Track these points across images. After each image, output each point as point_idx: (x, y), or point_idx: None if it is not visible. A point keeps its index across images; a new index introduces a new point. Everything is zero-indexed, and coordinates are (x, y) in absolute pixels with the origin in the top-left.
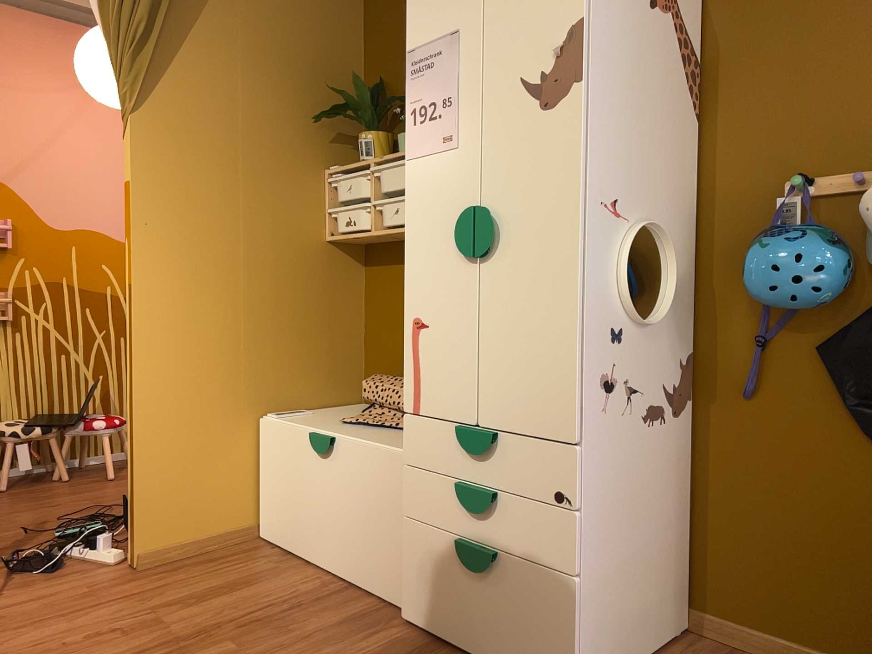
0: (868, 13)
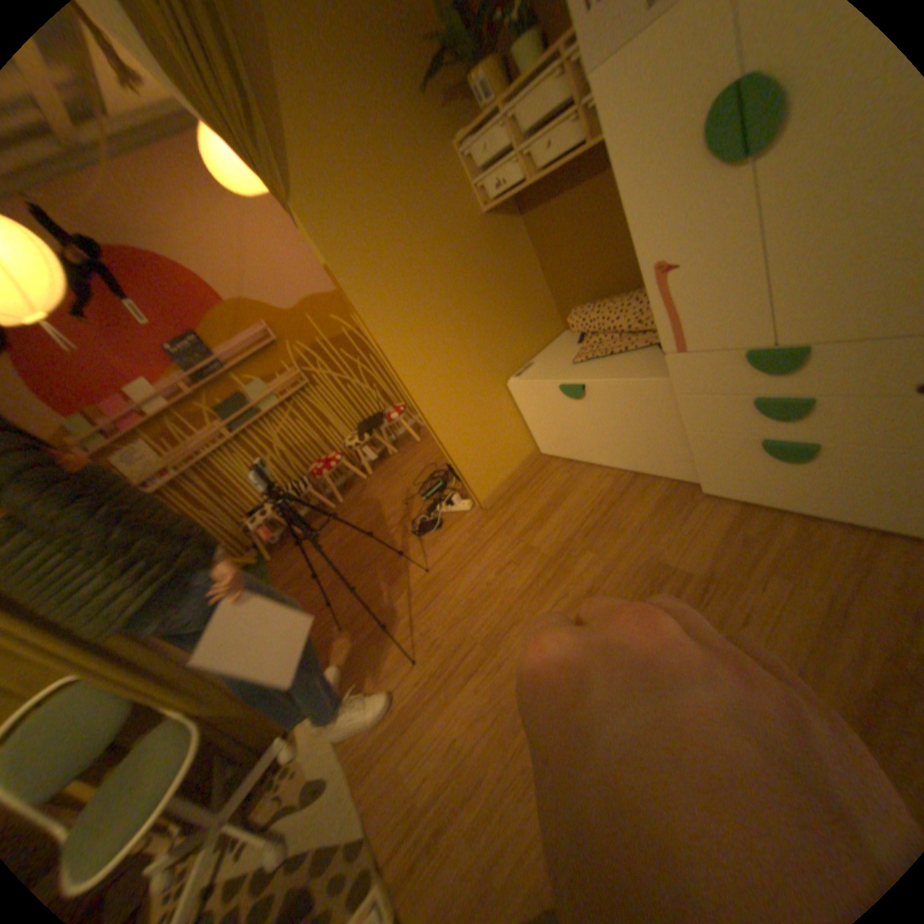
0: None
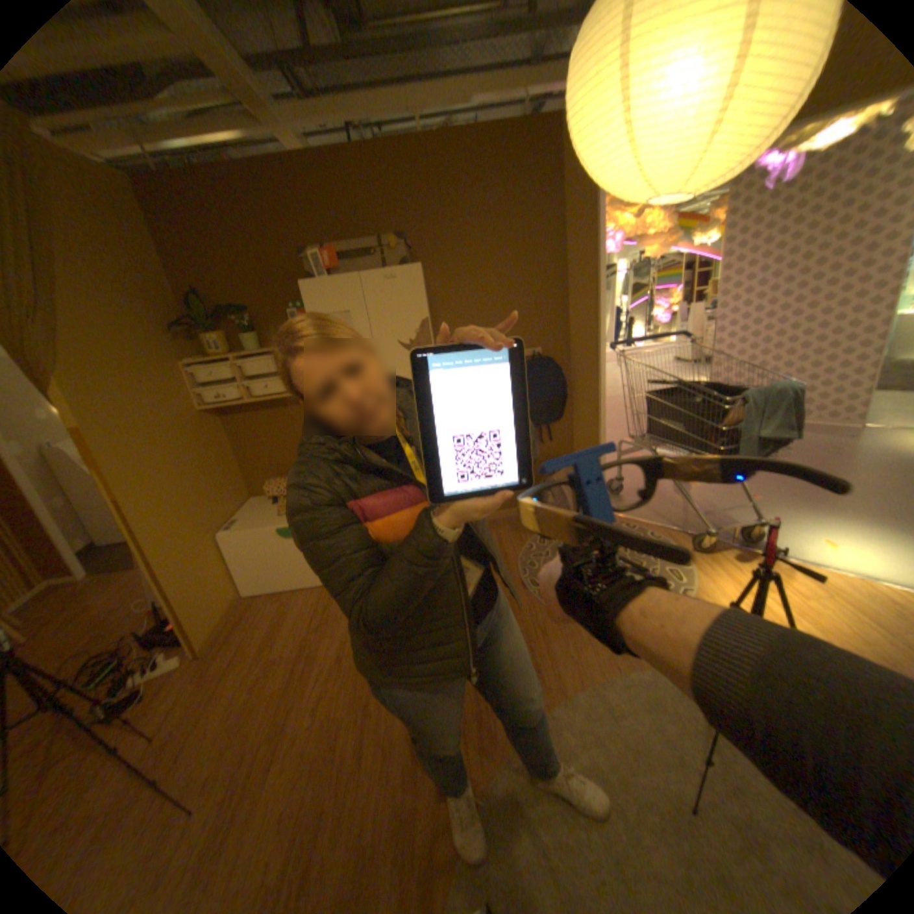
0: (491, 293)
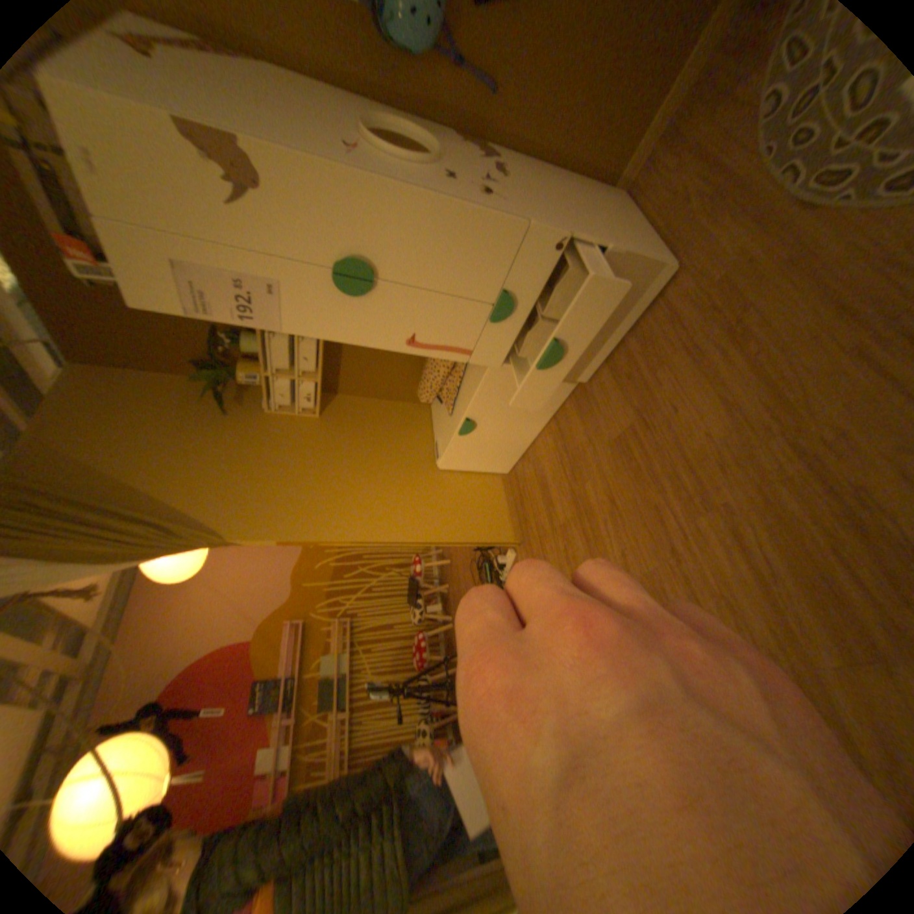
0: None
